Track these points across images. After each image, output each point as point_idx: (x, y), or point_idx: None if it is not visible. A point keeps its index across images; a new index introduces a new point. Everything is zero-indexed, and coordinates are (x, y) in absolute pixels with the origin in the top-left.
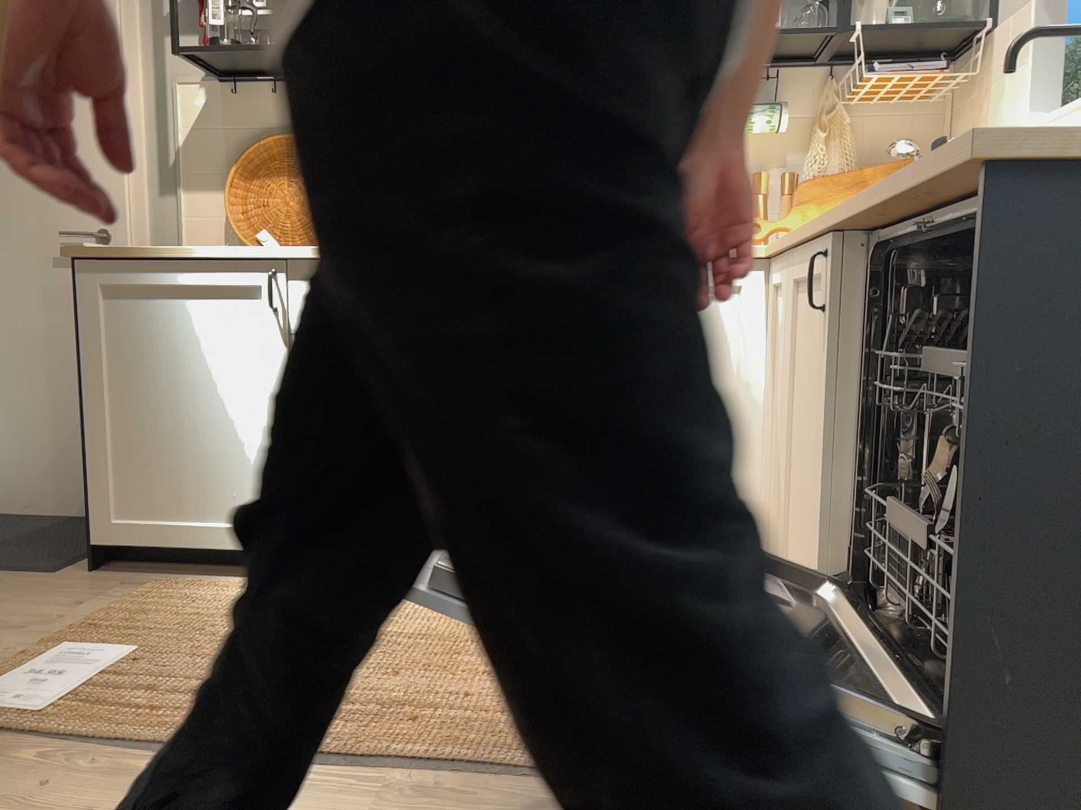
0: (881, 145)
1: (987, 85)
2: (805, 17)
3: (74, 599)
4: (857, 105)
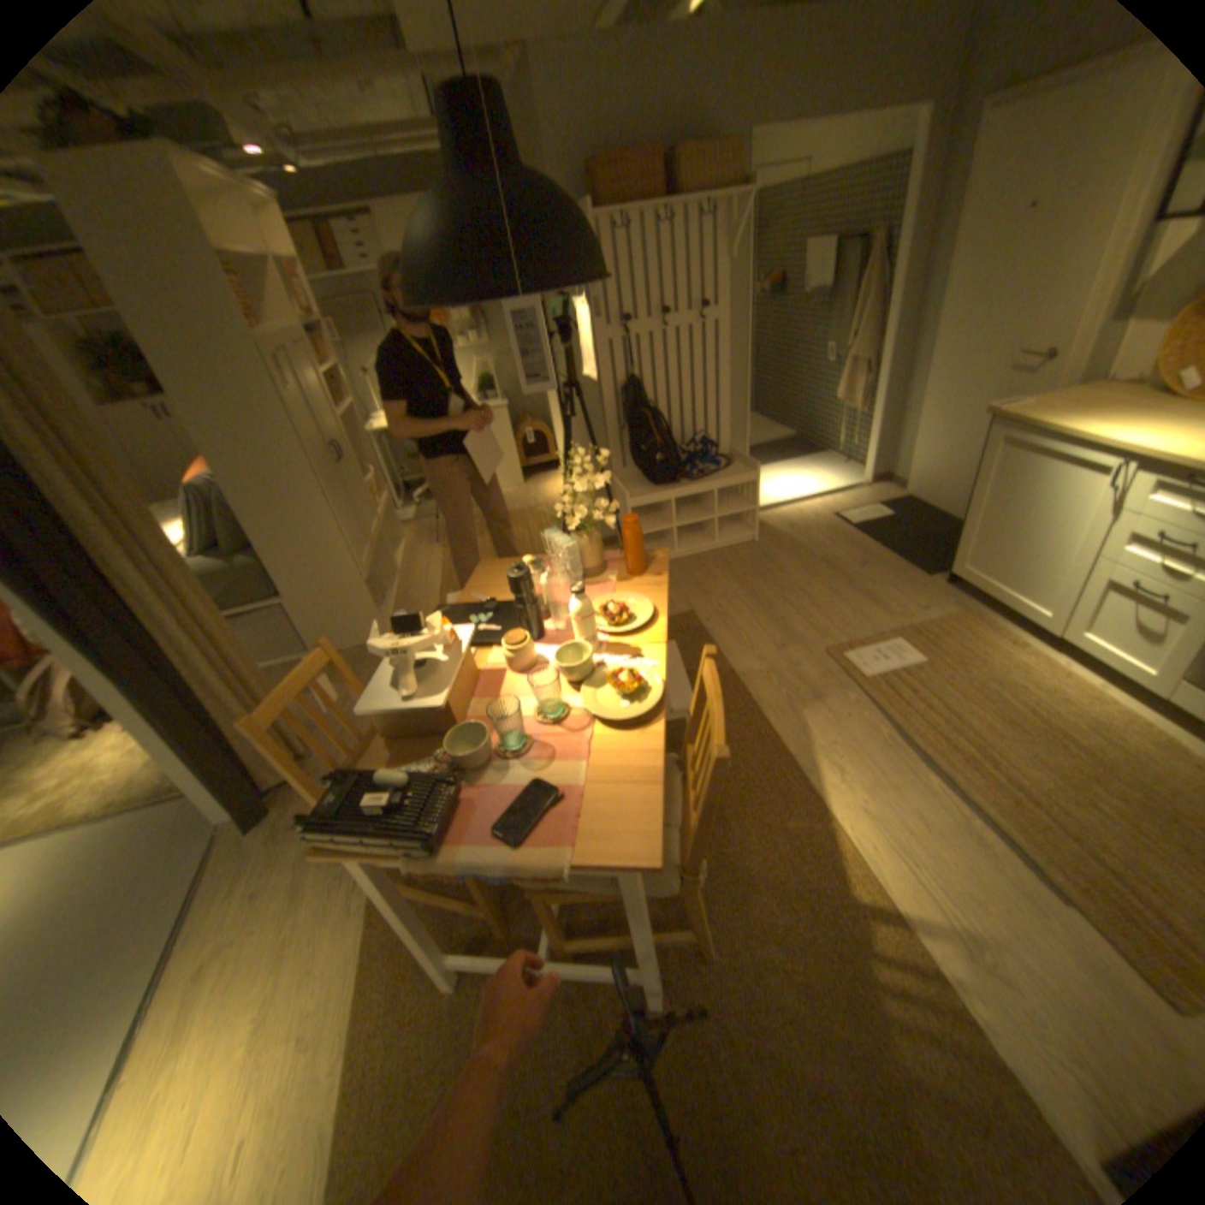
0: None
1: None
2: None
3: (927, 602)
4: None
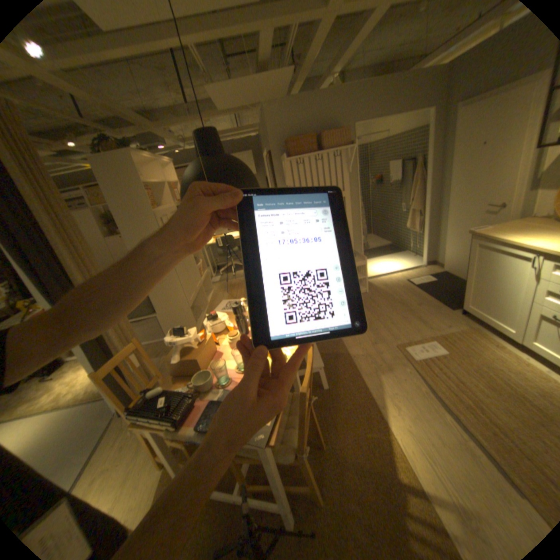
0: None
1: None
2: None
3: (451, 323)
4: None
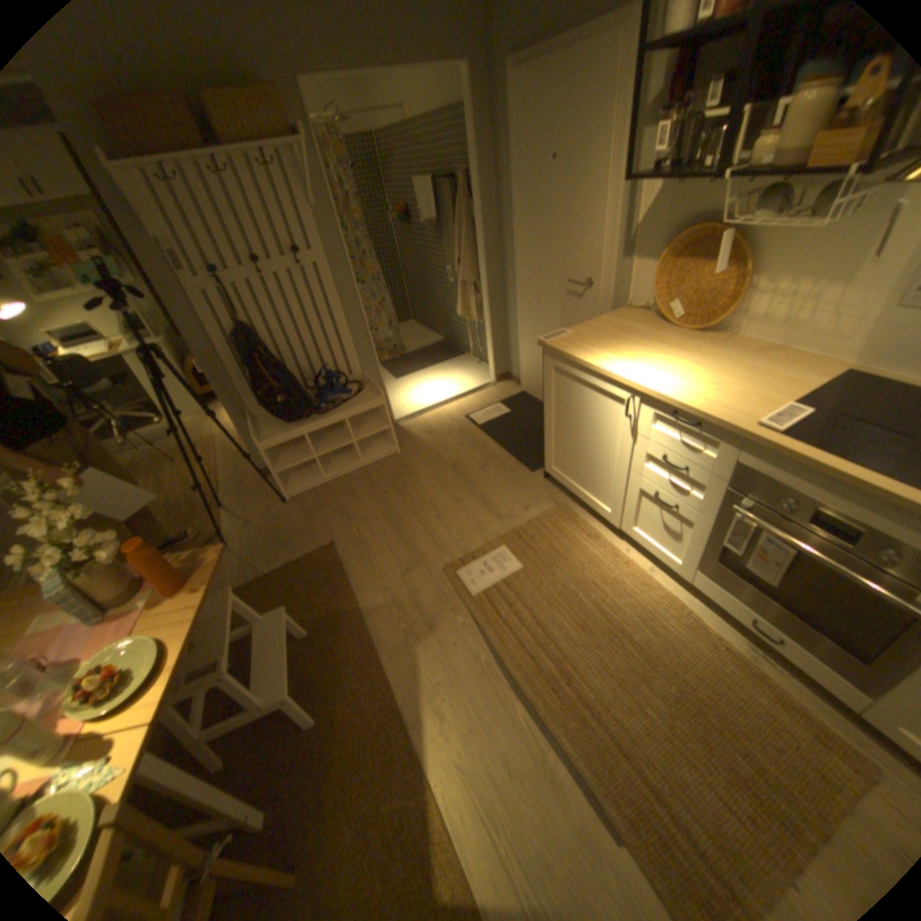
0: None
1: None
2: None
3: (528, 500)
4: None
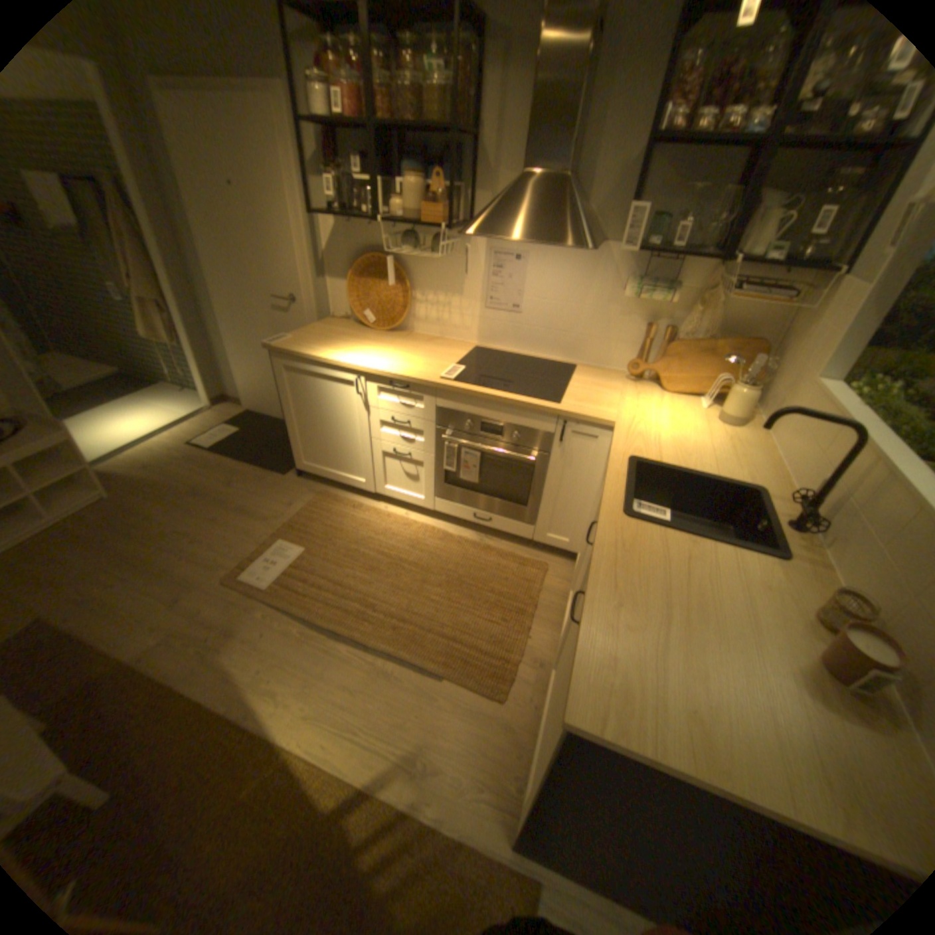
0: (744, 315)
1: (824, 314)
2: (715, 224)
3: (289, 497)
4: (736, 288)
